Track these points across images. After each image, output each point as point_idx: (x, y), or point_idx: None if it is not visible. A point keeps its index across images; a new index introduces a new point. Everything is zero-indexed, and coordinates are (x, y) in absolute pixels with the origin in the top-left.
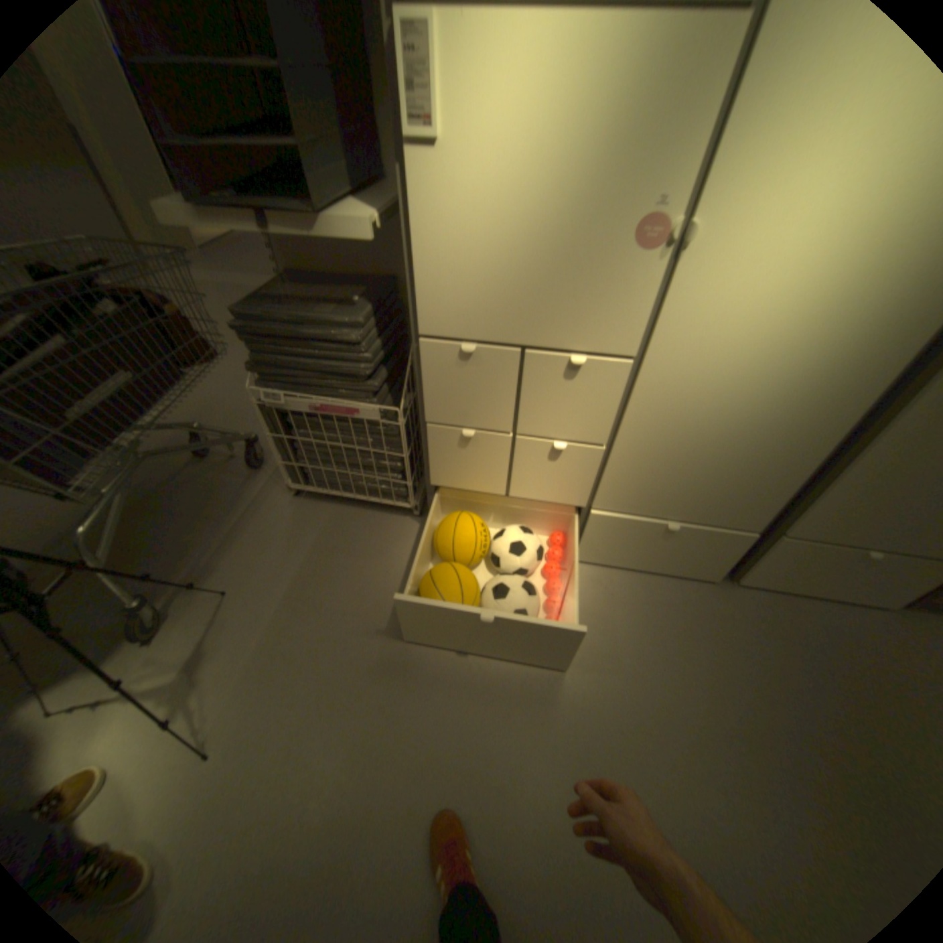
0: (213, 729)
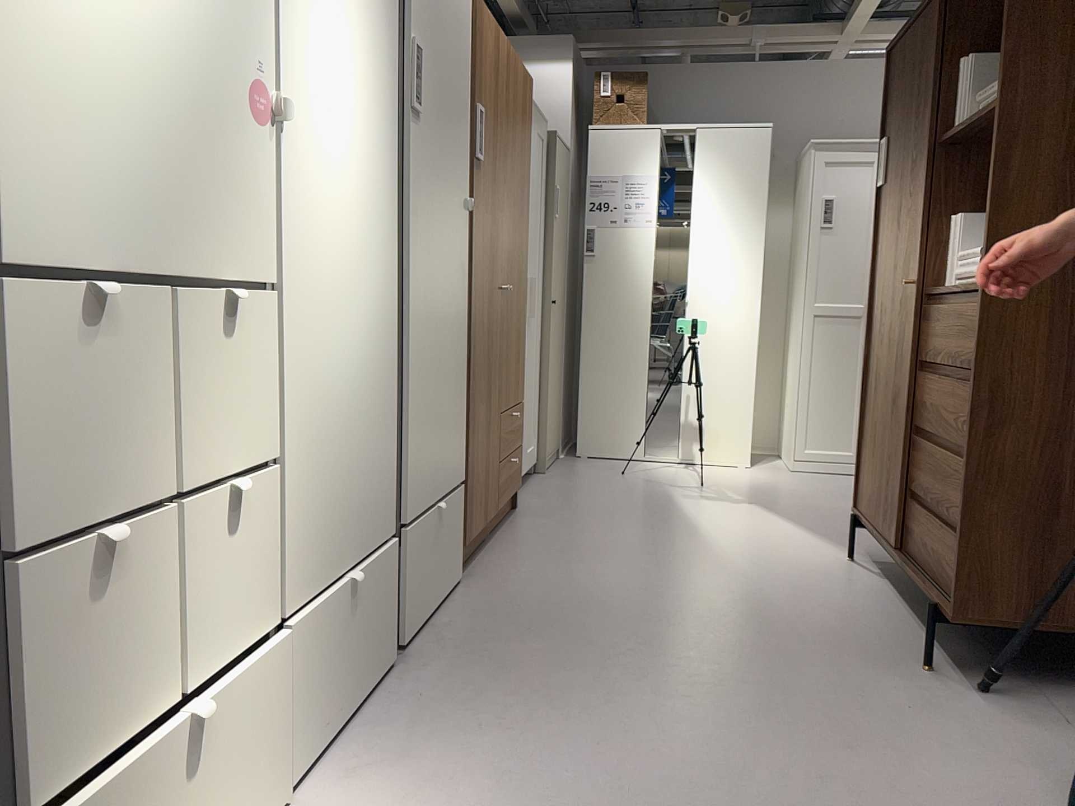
0: None
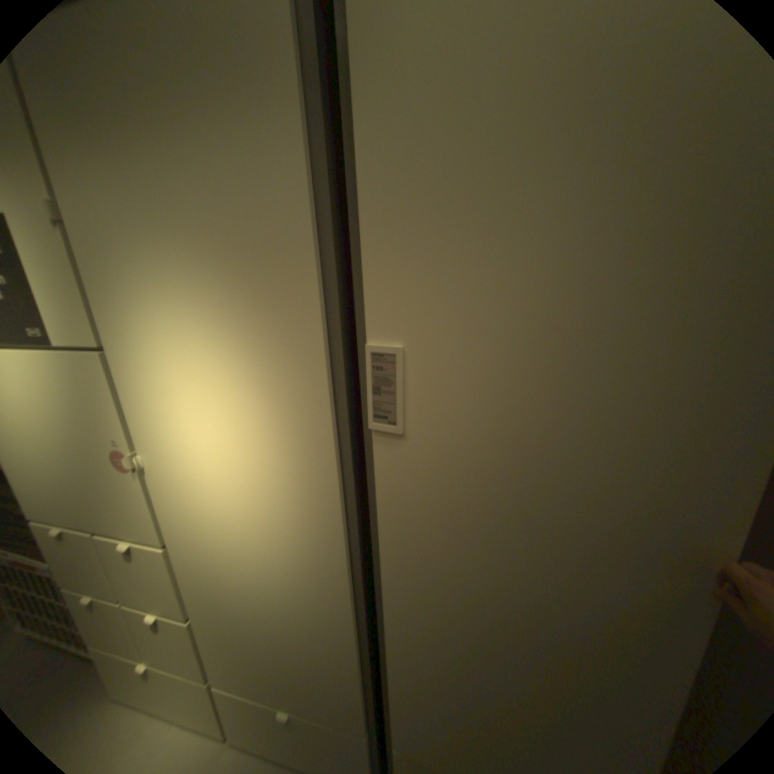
0: None
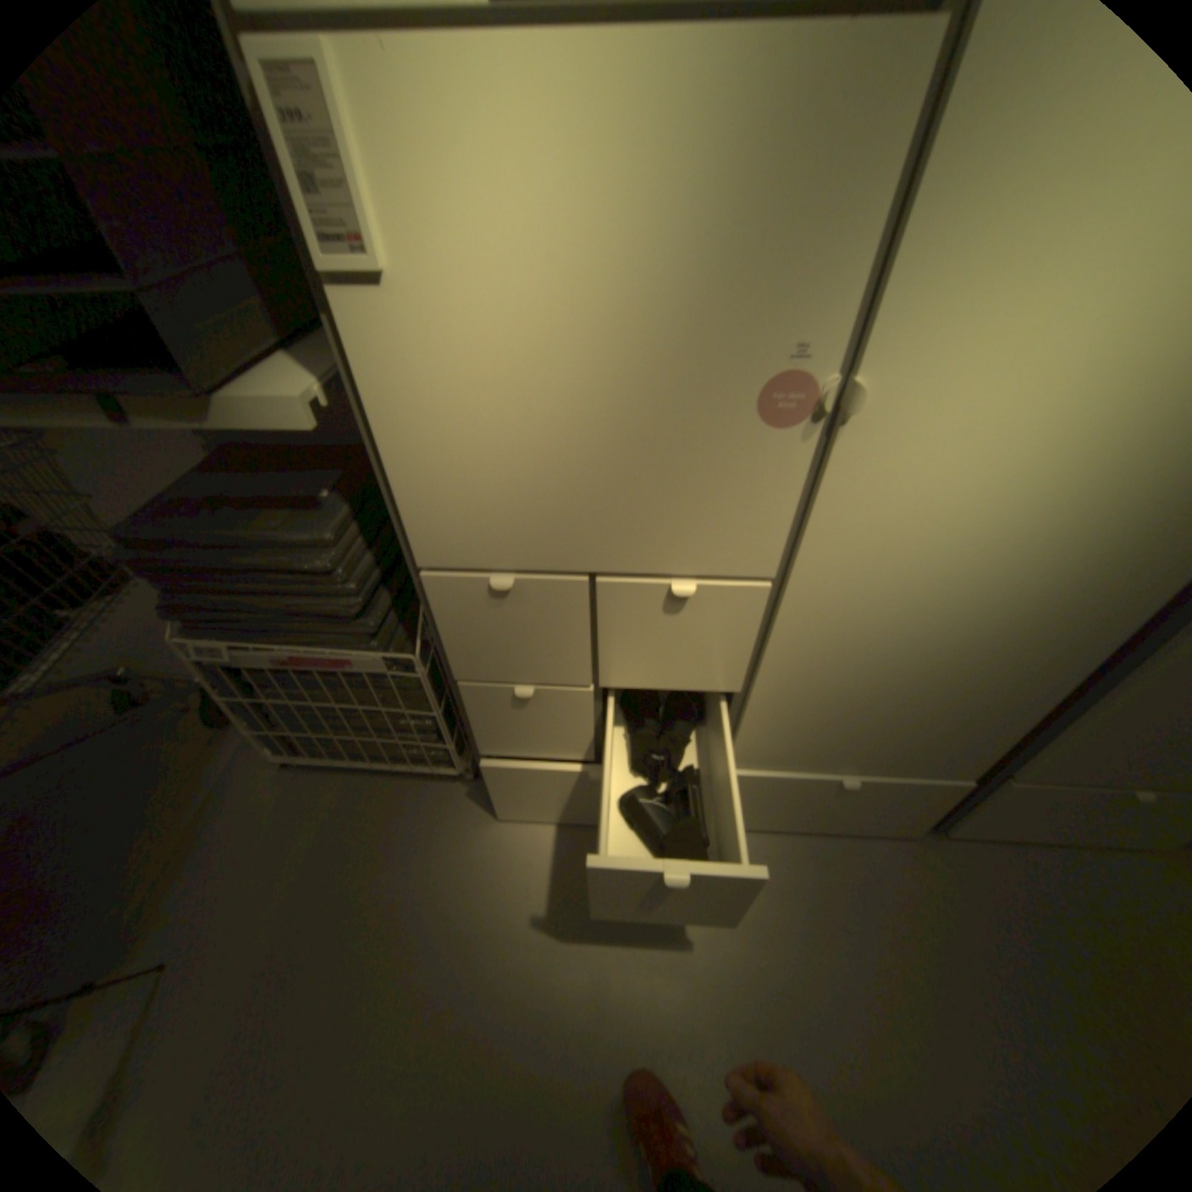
0: None
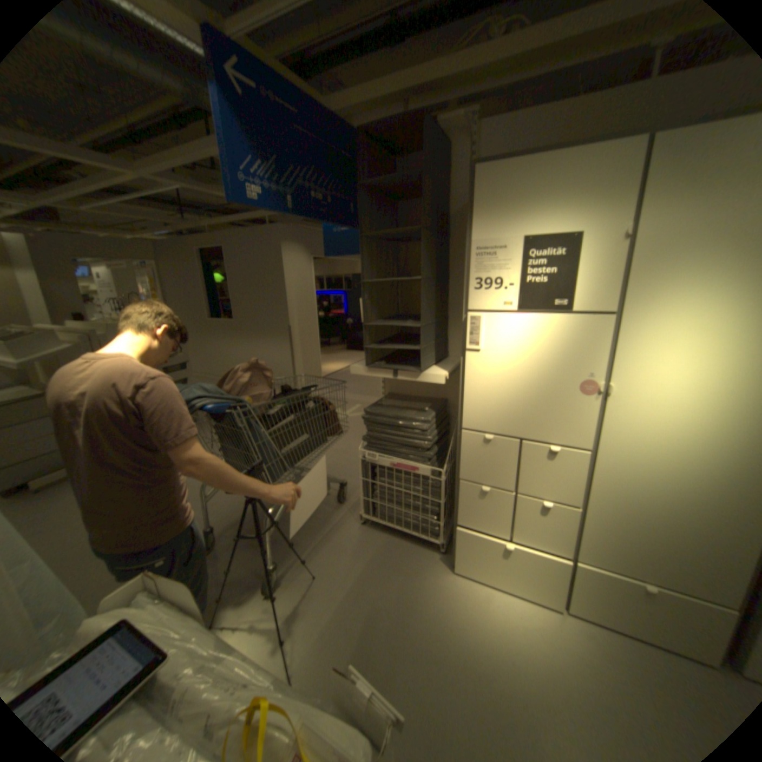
0: (297, 670)
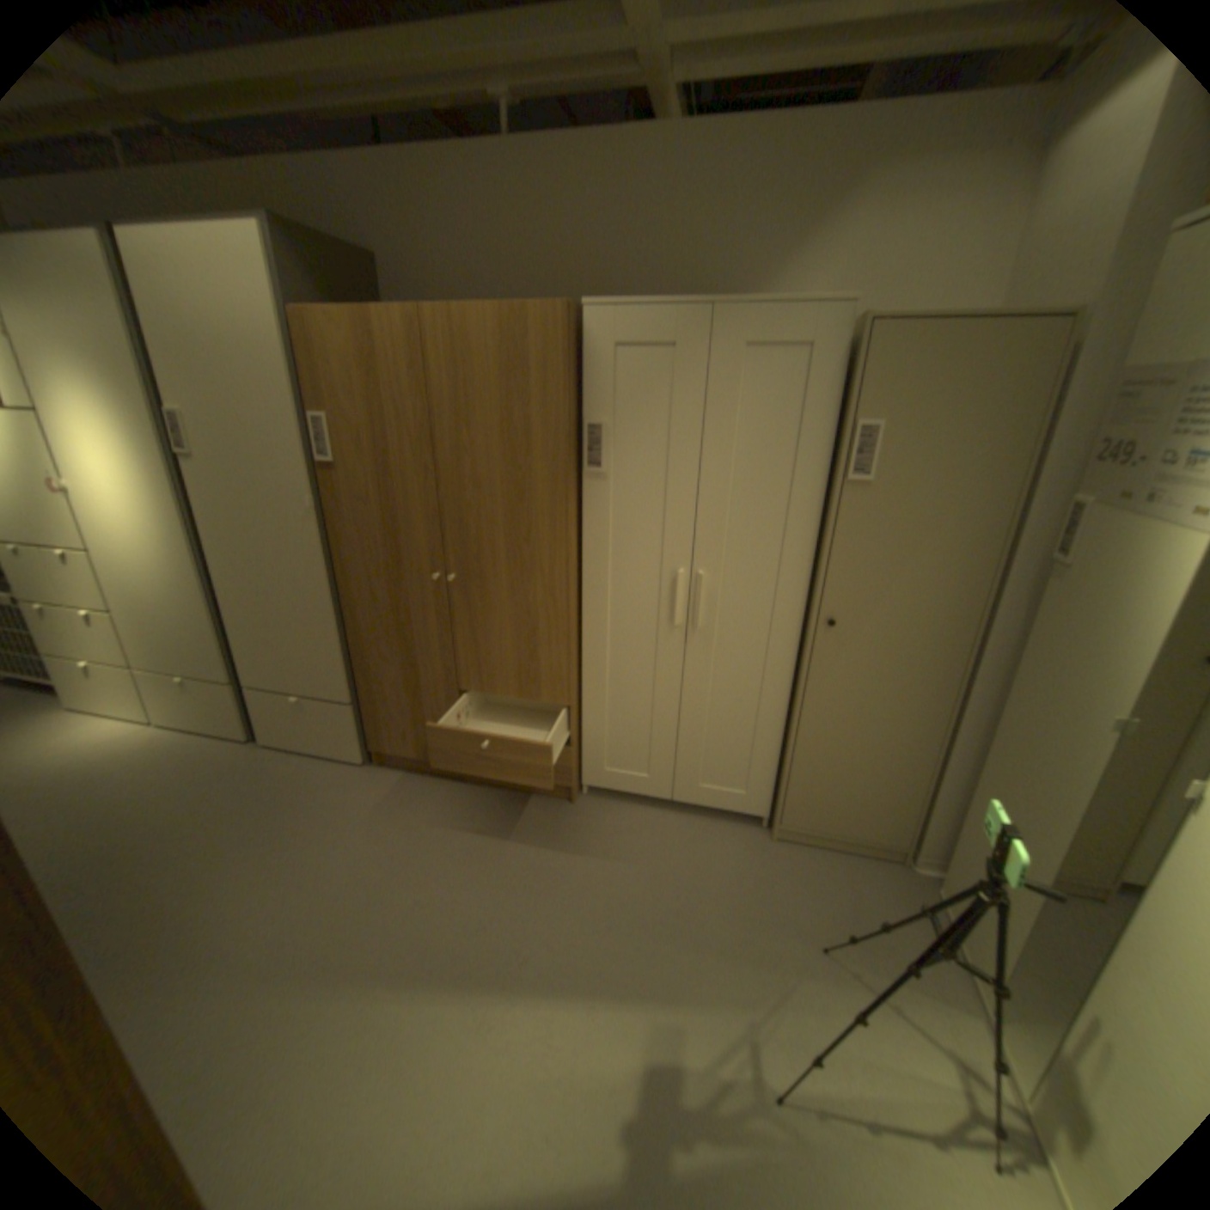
0: None
